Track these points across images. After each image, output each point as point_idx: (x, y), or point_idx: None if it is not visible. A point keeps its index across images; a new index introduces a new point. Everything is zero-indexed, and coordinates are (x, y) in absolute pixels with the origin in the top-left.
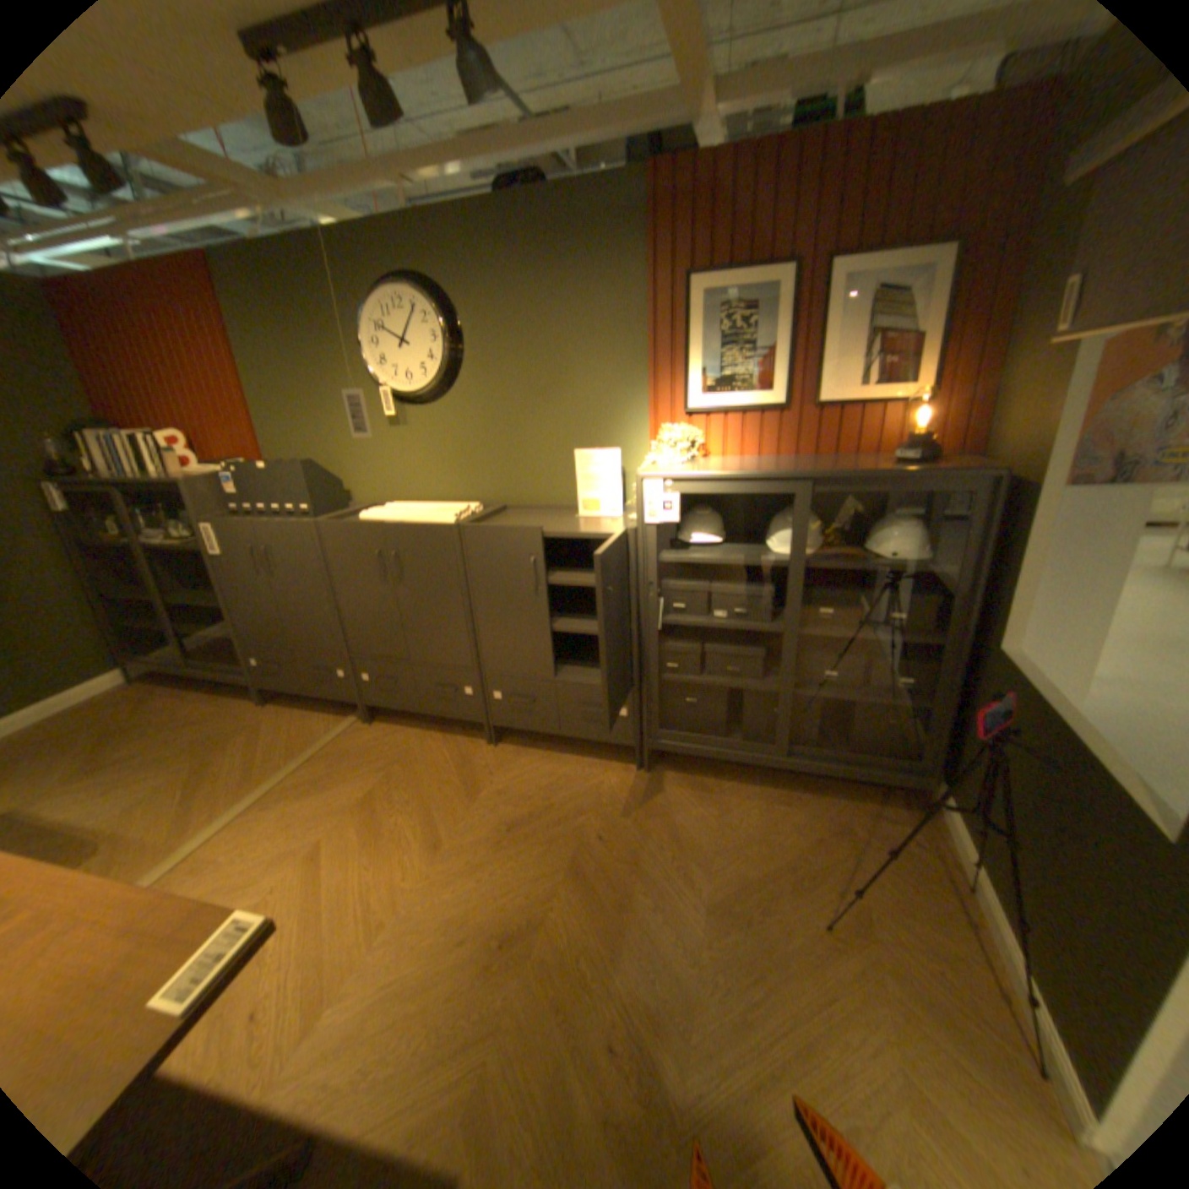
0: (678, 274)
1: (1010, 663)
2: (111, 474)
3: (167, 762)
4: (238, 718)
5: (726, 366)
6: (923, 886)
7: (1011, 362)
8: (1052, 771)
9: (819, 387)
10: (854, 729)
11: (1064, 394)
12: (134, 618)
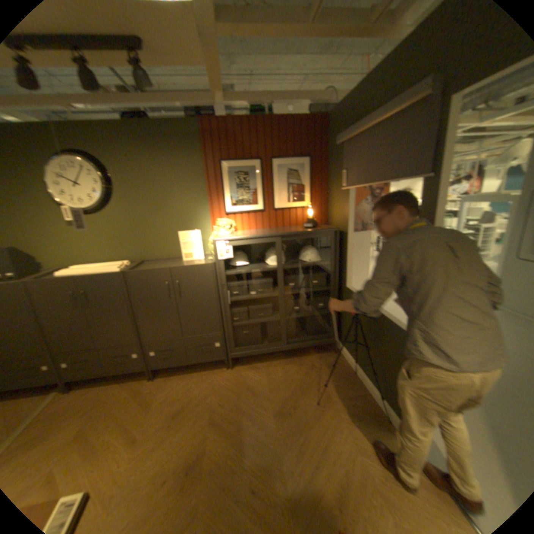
0: (215, 160)
1: (349, 291)
2: None
3: None
4: None
5: (239, 196)
6: (340, 377)
7: (329, 195)
8: (369, 322)
9: (273, 203)
10: (306, 327)
11: (347, 205)
12: None
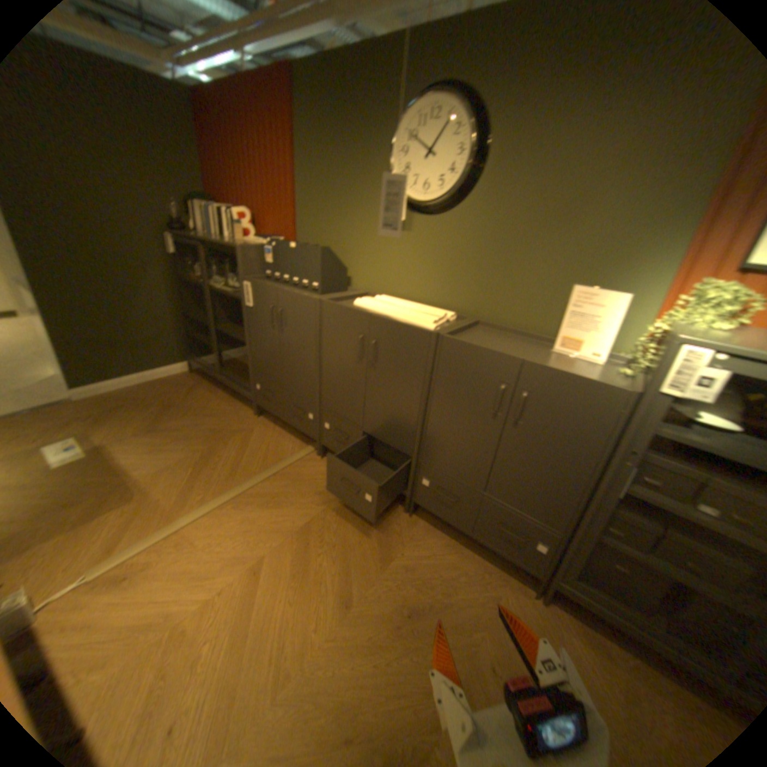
0: None
1: None
2: (204, 232)
3: (193, 439)
4: (242, 419)
5: None
6: None
7: None
8: None
9: None
10: None
11: None
12: (202, 331)
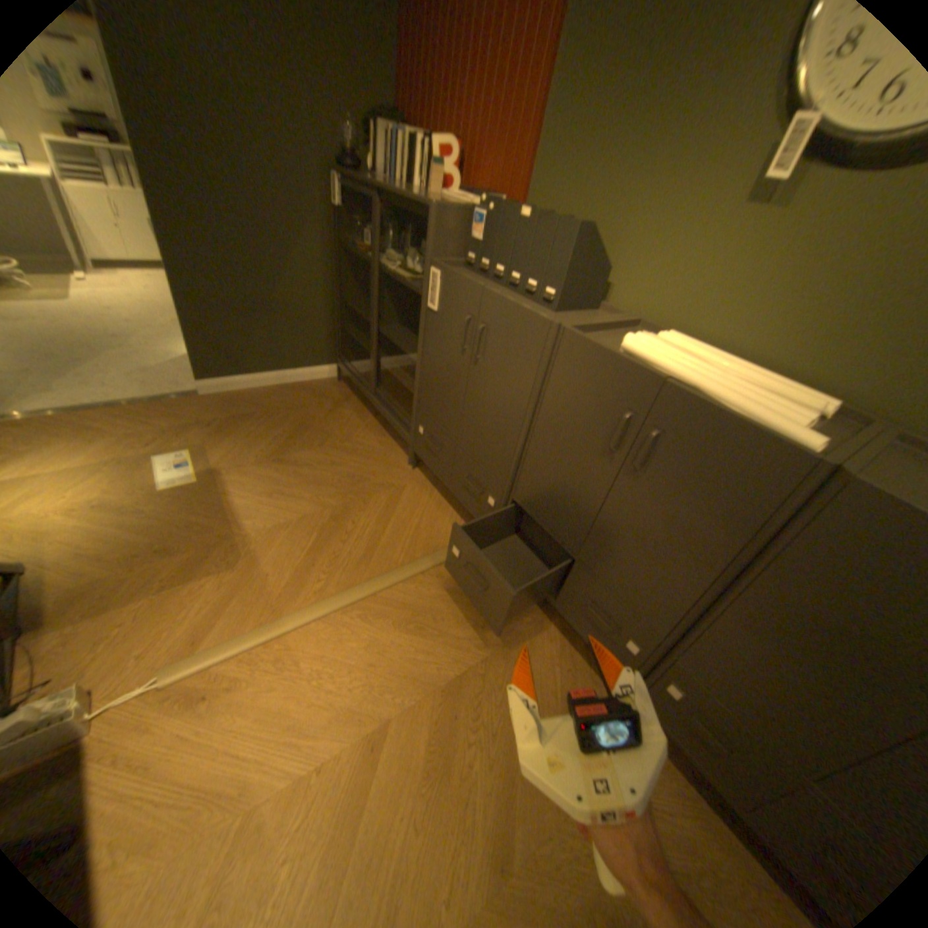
0: None
1: None
2: (382, 175)
3: (324, 486)
4: (391, 467)
5: None
6: None
7: None
8: None
9: None
10: None
11: None
12: (358, 326)
